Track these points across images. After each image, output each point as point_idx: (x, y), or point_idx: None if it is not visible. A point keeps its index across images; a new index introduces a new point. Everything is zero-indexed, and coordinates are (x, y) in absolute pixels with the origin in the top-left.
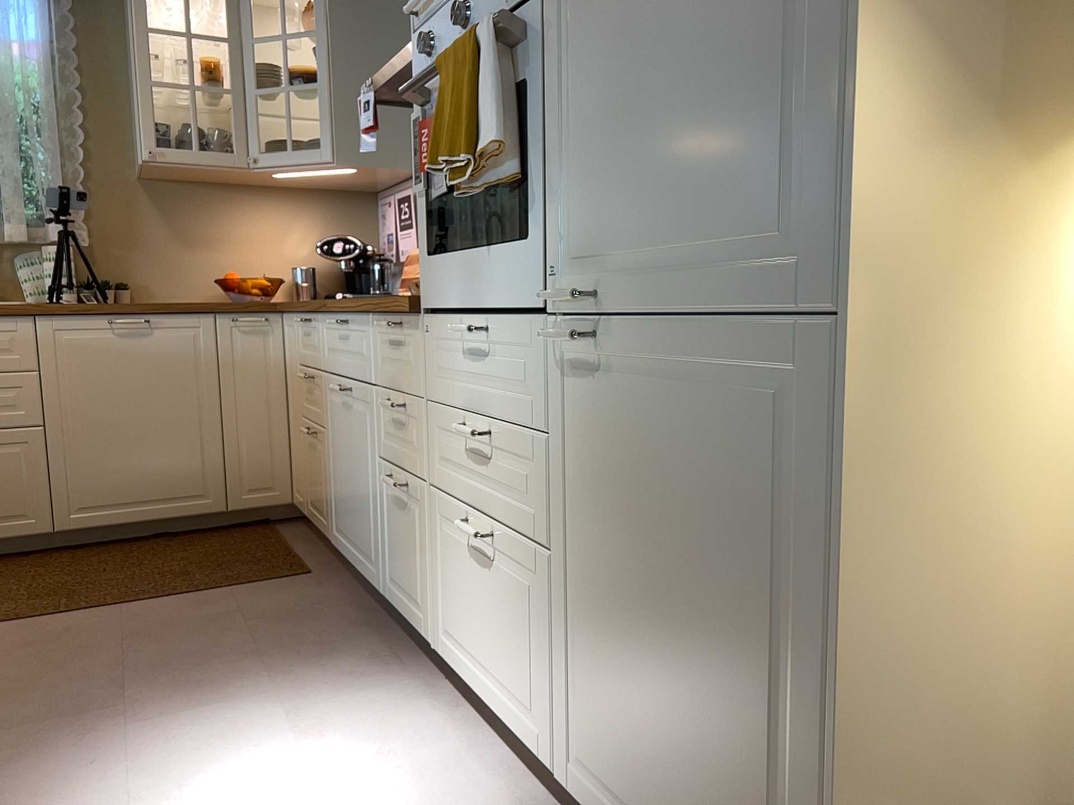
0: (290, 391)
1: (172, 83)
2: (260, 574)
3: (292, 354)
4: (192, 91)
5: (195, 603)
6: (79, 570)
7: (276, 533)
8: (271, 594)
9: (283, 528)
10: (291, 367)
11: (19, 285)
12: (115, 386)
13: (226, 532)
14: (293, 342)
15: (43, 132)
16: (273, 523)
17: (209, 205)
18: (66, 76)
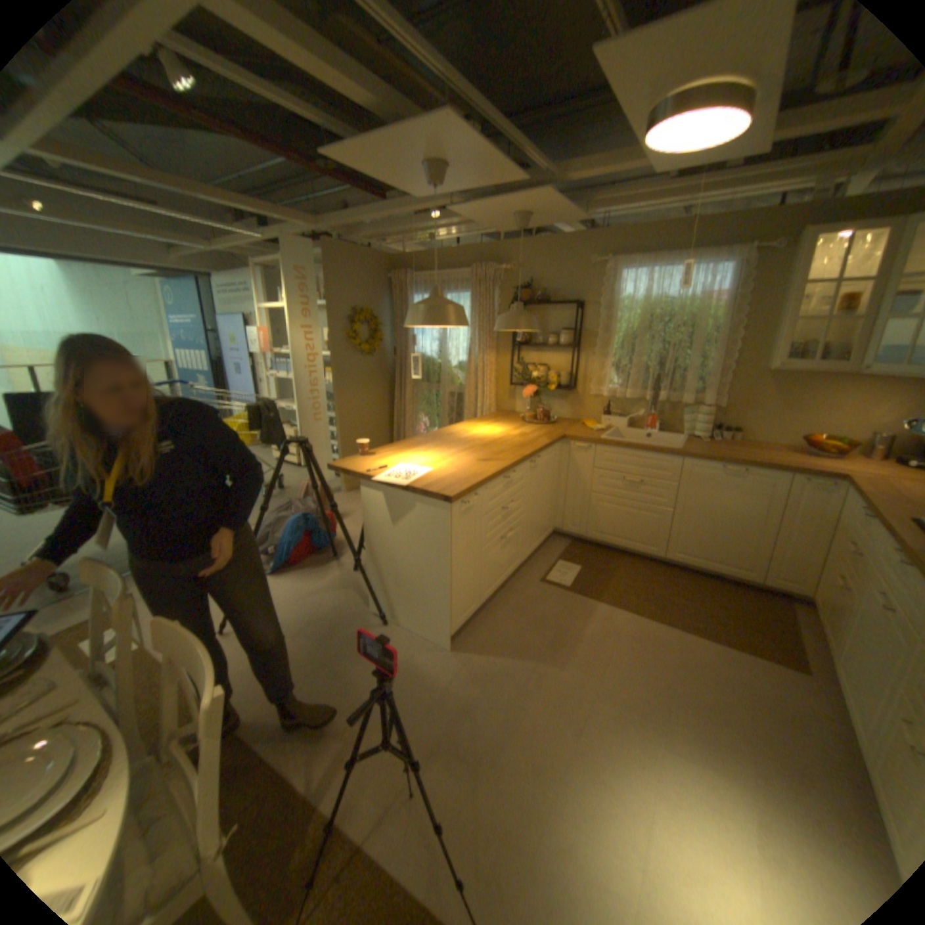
0: (838, 536)
1: (813, 316)
2: (773, 654)
3: (848, 517)
4: (827, 320)
5: (725, 656)
6: (671, 587)
7: (794, 614)
8: (775, 680)
9: (800, 612)
10: (844, 523)
11: (682, 422)
12: (716, 500)
13: (759, 595)
14: (852, 511)
15: (717, 343)
16: (794, 602)
17: (815, 384)
18: (739, 309)
